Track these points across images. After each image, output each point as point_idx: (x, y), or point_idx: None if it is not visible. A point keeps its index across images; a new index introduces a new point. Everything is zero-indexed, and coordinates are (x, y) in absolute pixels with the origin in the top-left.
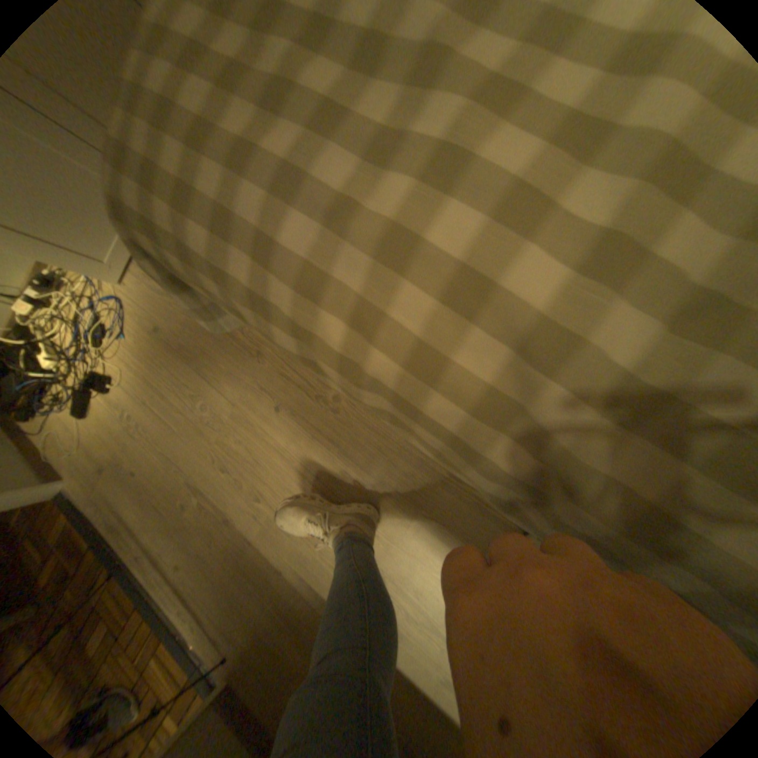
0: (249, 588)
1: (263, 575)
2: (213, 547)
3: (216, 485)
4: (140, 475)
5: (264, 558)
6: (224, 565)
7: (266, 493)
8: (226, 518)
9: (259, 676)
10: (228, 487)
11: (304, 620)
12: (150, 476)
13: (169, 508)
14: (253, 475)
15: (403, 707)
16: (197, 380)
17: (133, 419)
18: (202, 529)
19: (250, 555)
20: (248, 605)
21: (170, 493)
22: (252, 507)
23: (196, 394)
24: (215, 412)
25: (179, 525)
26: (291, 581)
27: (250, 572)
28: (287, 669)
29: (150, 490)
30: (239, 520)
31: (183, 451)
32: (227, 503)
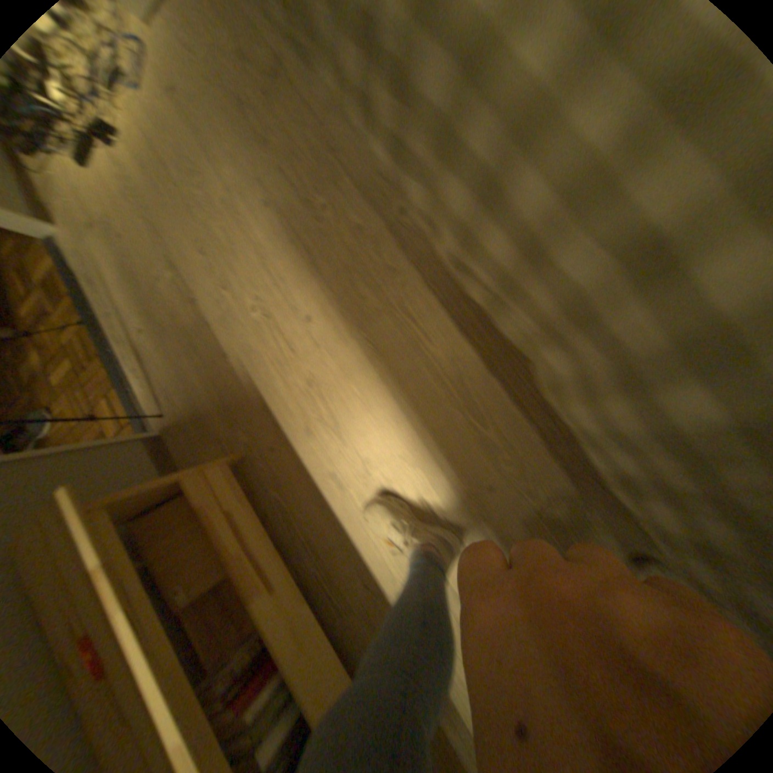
0: (194, 362)
1: (208, 354)
2: (172, 319)
3: (187, 264)
4: (121, 236)
5: (213, 339)
6: (178, 338)
7: (230, 281)
8: (189, 296)
9: (184, 434)
10: (197, 268)
11: (233, 399)
12: (130, 240)
13: (141, 275)
14: (223, 262)
15: (291, 483)
16: (194, 152)
17: (125, 179)
18: (166, 301)
19: (202, 334)
20: (190, 375)
21: (145, 261)
22: (215, 291)
23: (190, 167)
24: (203, 191)
25: (147, 292)
26: (230, 365)
27: (198, 348)
28: (209, 434)
29: (127, 254)
30: (200, 301)
31: (165, 223)
32: (193, 282)
